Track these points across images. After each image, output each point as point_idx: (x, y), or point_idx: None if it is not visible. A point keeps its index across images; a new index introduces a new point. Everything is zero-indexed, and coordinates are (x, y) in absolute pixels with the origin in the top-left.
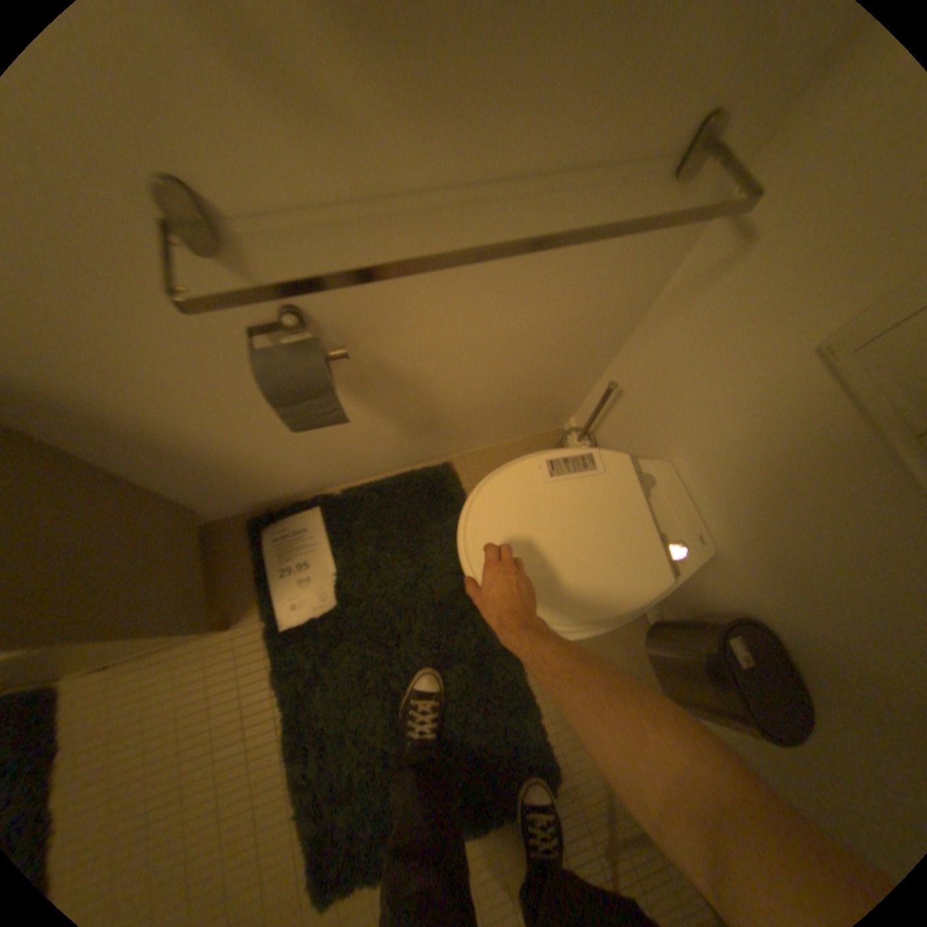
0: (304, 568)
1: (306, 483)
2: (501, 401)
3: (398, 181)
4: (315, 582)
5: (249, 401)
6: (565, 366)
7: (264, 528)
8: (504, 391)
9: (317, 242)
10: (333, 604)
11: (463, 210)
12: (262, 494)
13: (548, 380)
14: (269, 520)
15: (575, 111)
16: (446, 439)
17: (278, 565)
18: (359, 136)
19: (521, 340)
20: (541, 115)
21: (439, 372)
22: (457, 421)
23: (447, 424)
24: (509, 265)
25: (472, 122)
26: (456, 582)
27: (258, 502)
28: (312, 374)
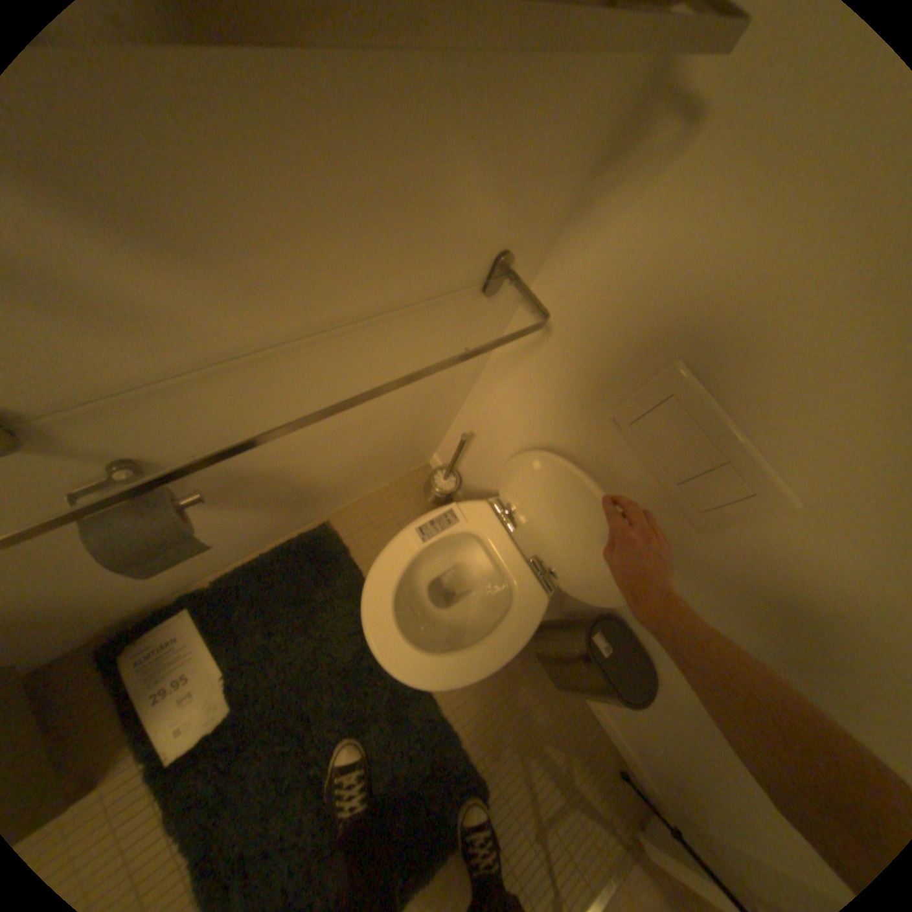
0: (180, 684)
1: (162, 589)
2: (367, 462)
3: (229, 341)
4: (196, 696)
5: (75, 548)
6: (420, 423)
7: (116, 654)
8: (368, 454)
9: (142, 404)
10: (224, 712)
11: (301, 349)
12: (105, 618)
13: (407, 436)
14: (121, 642)
15: (391, 268)
16: (317, 504)
17: (145, 692)
18: (179, 320)
19: (376, 417)
20: (362, 275)
21: (300, 461)
22: (326, 488)
23: (316, 493)
24: (354, 372)
25: (298, 290)
26: (355, 643)
27: (101, 627)
28: (161, 532)
